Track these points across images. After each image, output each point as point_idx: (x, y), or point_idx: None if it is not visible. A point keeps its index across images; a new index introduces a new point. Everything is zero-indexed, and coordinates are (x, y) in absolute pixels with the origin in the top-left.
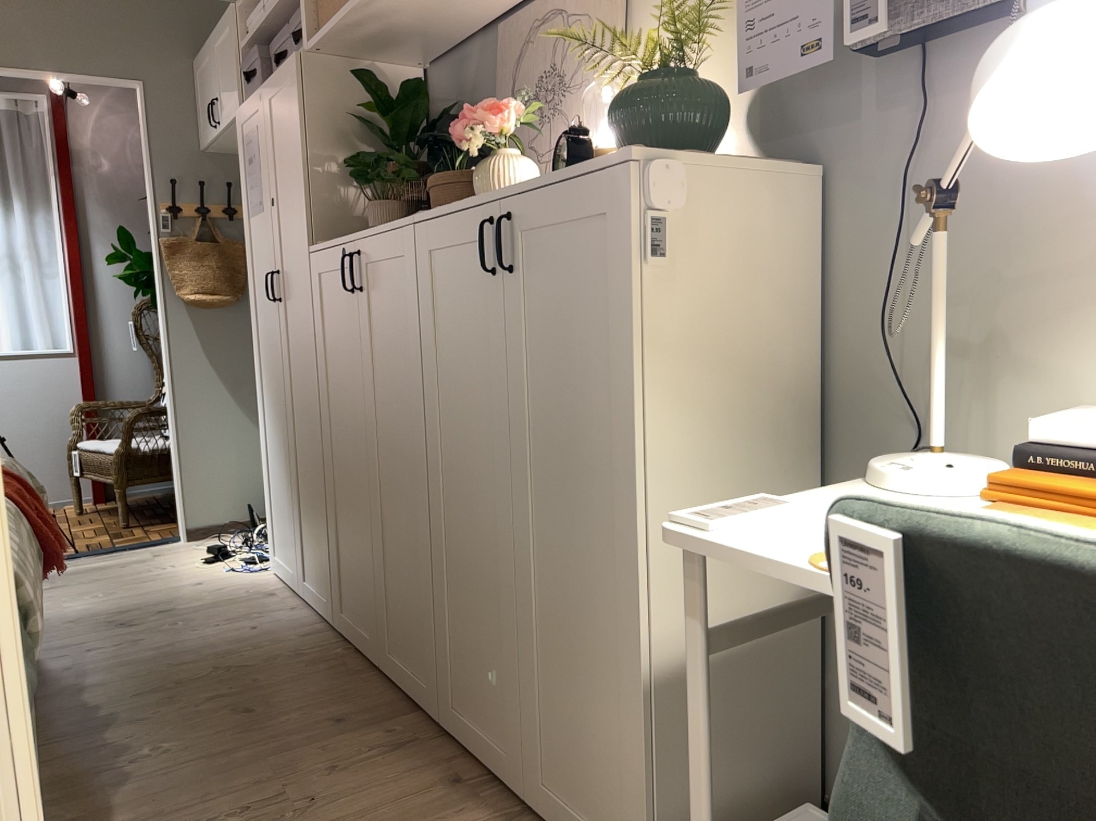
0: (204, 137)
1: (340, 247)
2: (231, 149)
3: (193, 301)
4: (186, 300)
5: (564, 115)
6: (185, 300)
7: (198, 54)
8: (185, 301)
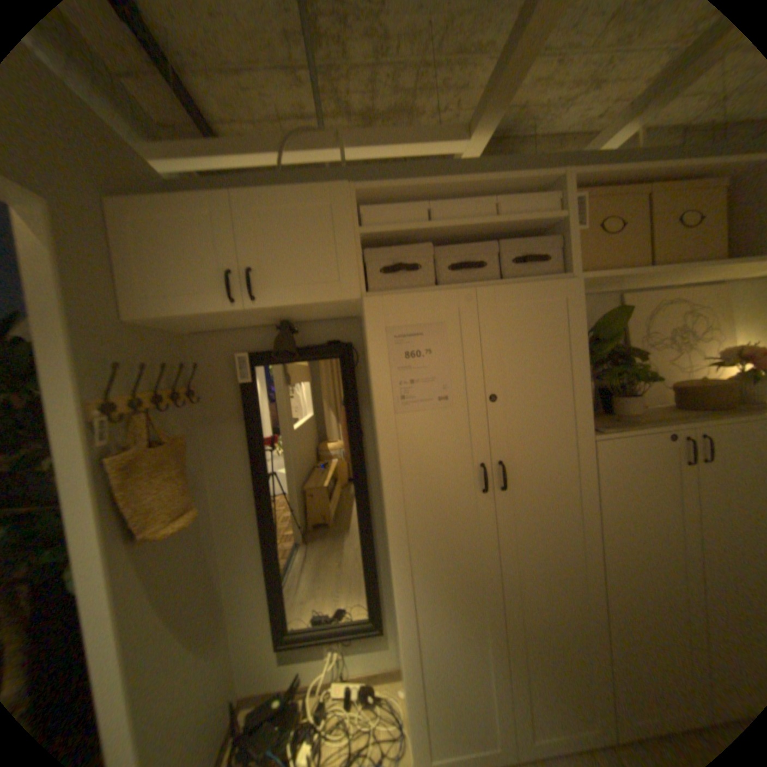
0: (161, 305)
1: (672, 433)
2: (169, 323)
3: (170, 535)
4: (160, 540)
5: (700, 351)
6: (158, 540)
7: (146, 195)
8: (154, 541)
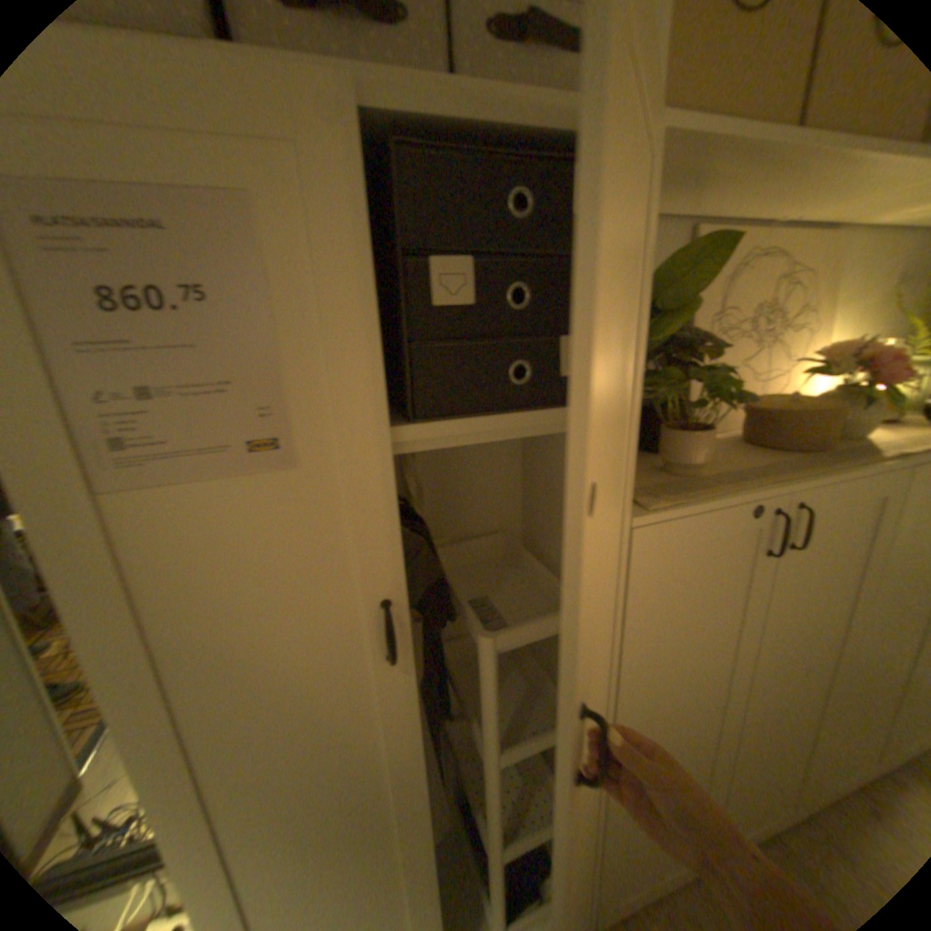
0: None
1: (759, 503)
2: None
3: None
4: None
5: (786, 345)
6: None
7: None
8: None
